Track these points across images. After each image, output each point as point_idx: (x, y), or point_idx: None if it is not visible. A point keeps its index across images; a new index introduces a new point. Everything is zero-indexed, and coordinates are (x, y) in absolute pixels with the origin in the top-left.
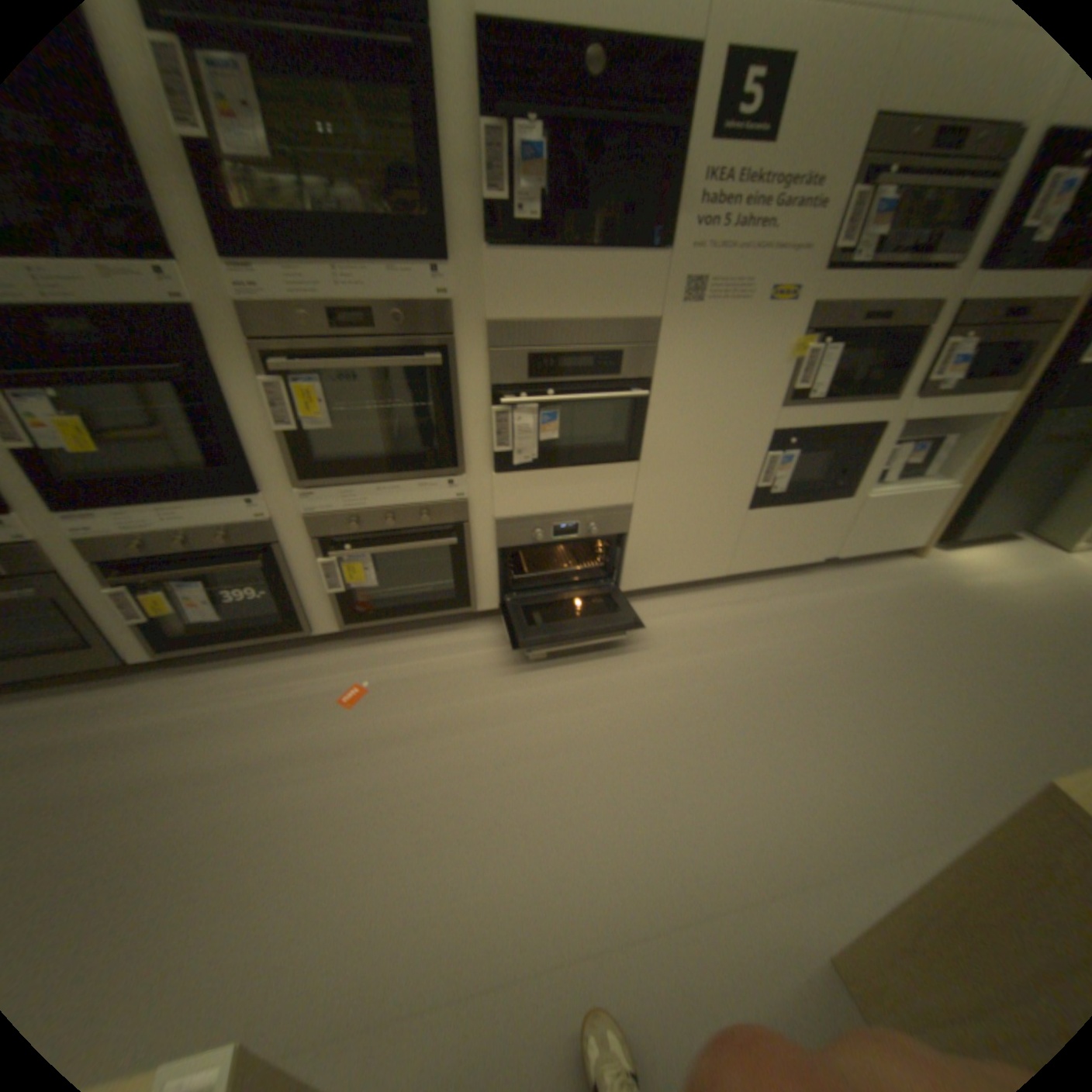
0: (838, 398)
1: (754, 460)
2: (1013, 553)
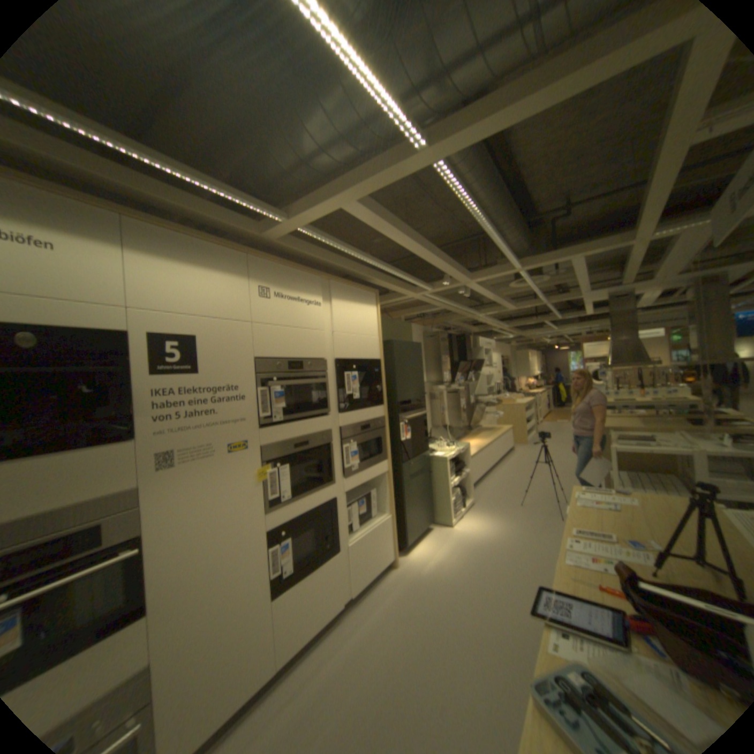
0: (299, 495)
1: (259, 561)
2: (432, 540)
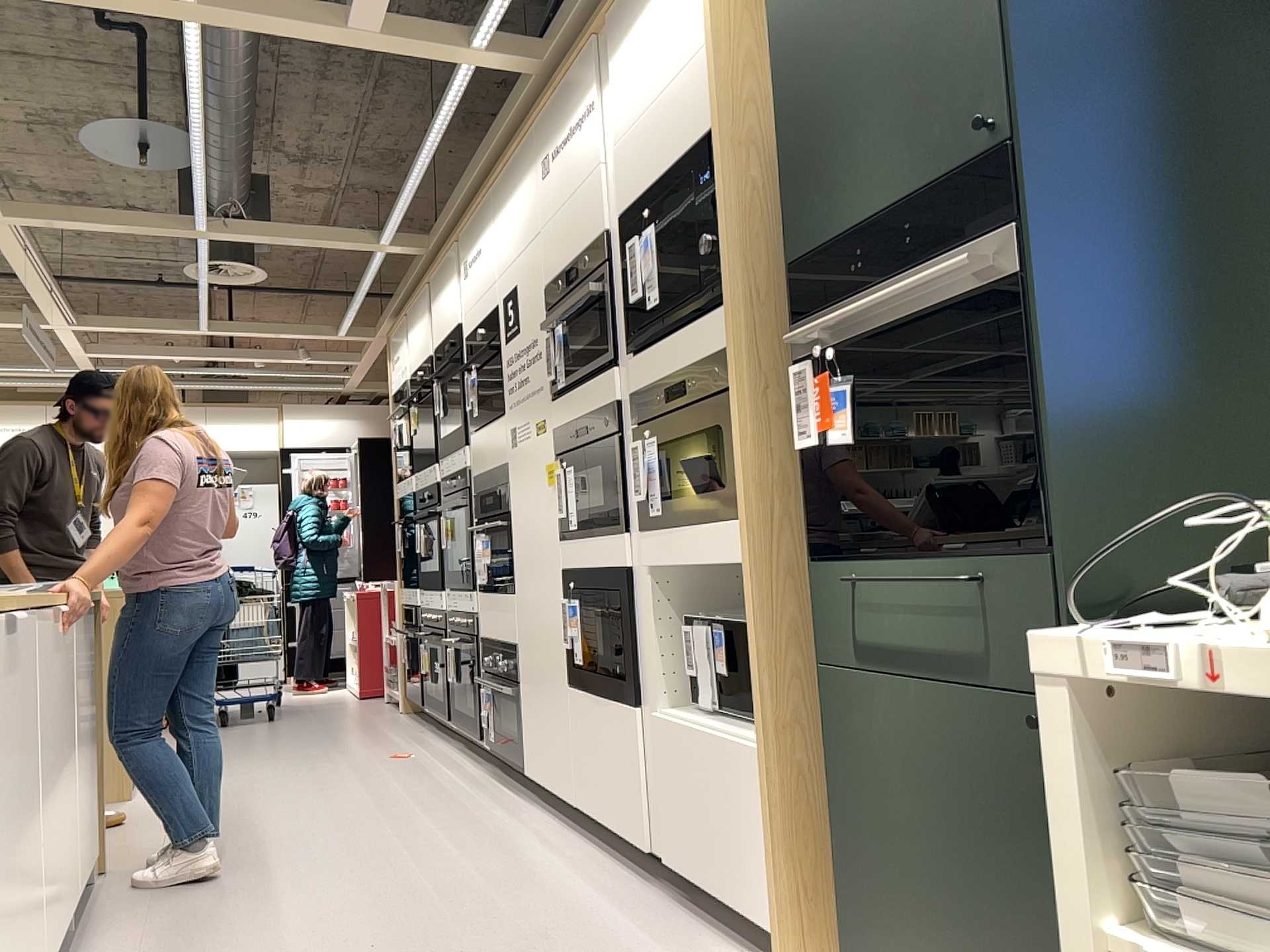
0: (586, 531)
1: (559, 610)
2: None
